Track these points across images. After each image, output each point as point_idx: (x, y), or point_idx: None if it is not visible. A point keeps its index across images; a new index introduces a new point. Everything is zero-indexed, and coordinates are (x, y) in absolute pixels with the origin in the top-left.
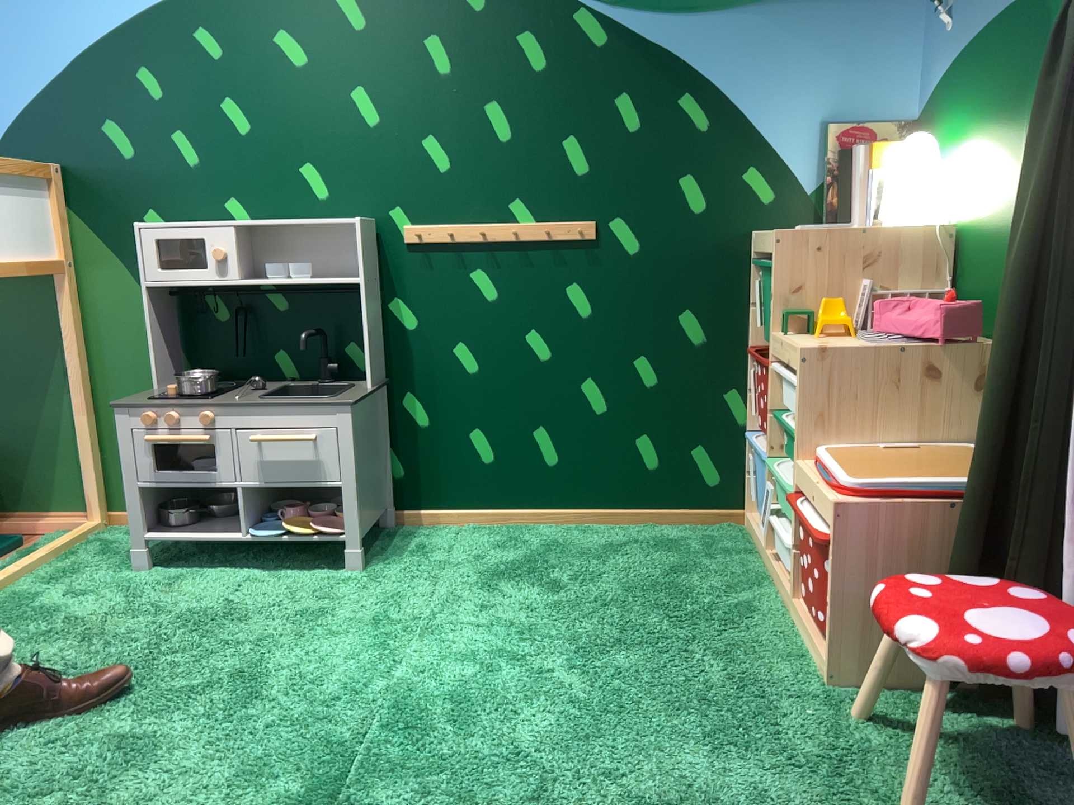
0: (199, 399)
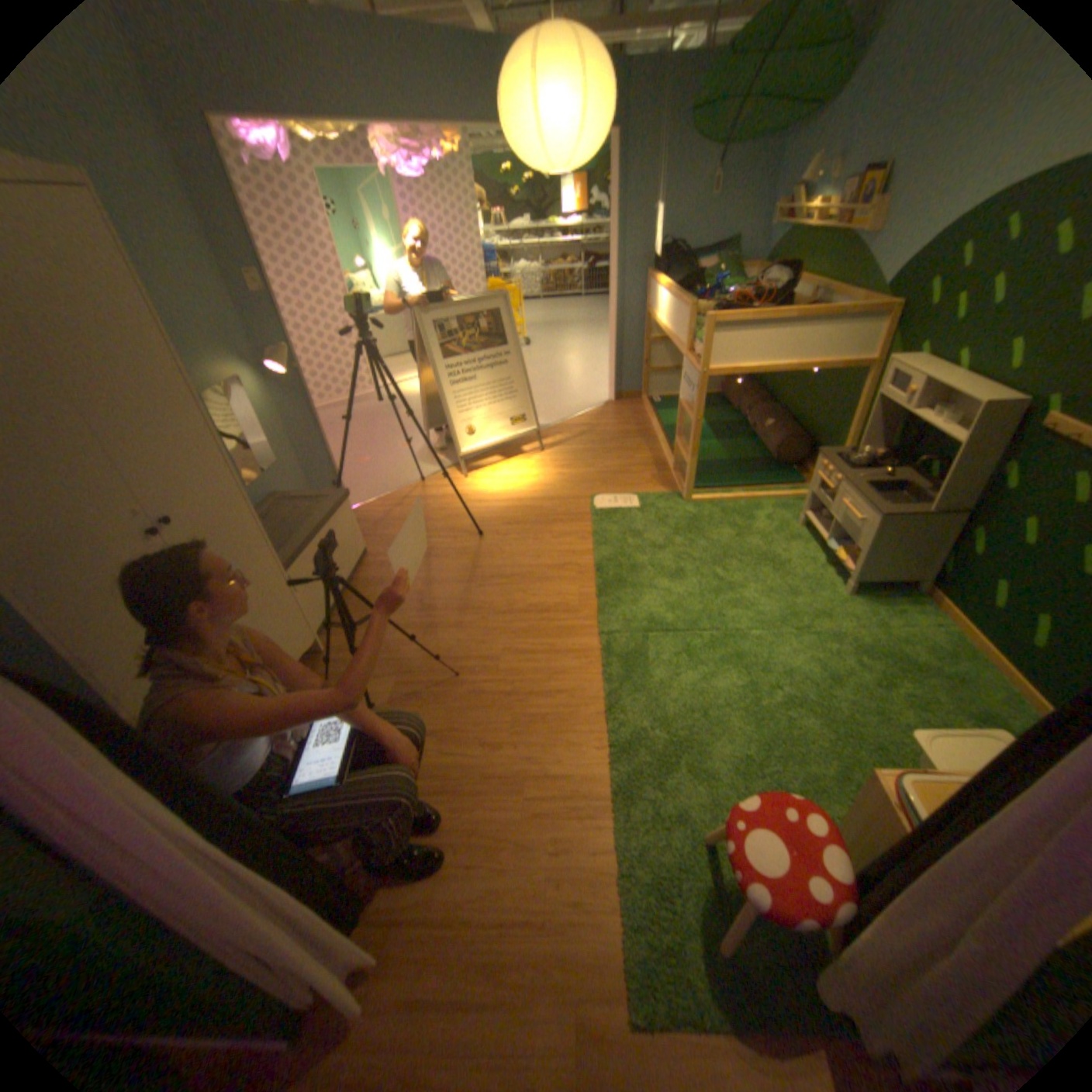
0: (849, 467)
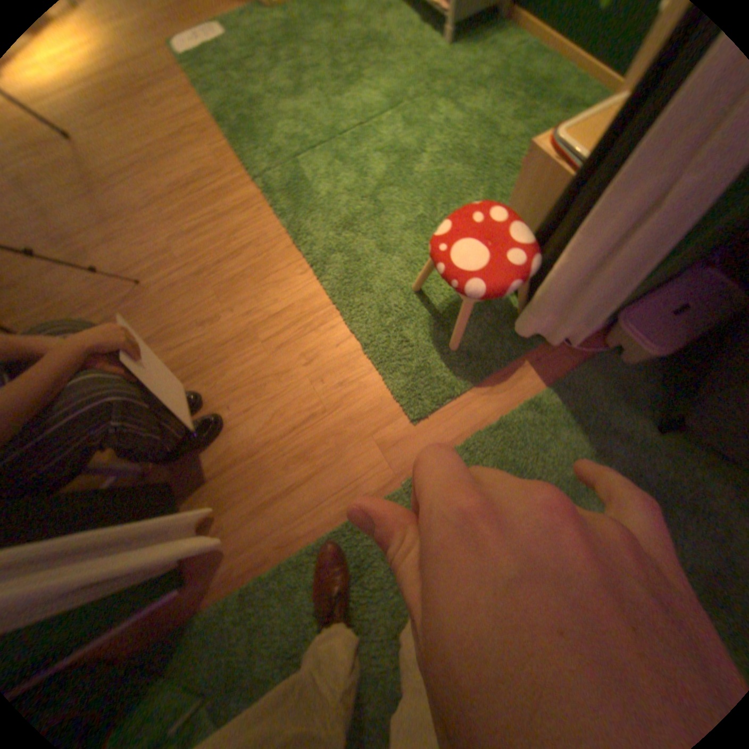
0: None
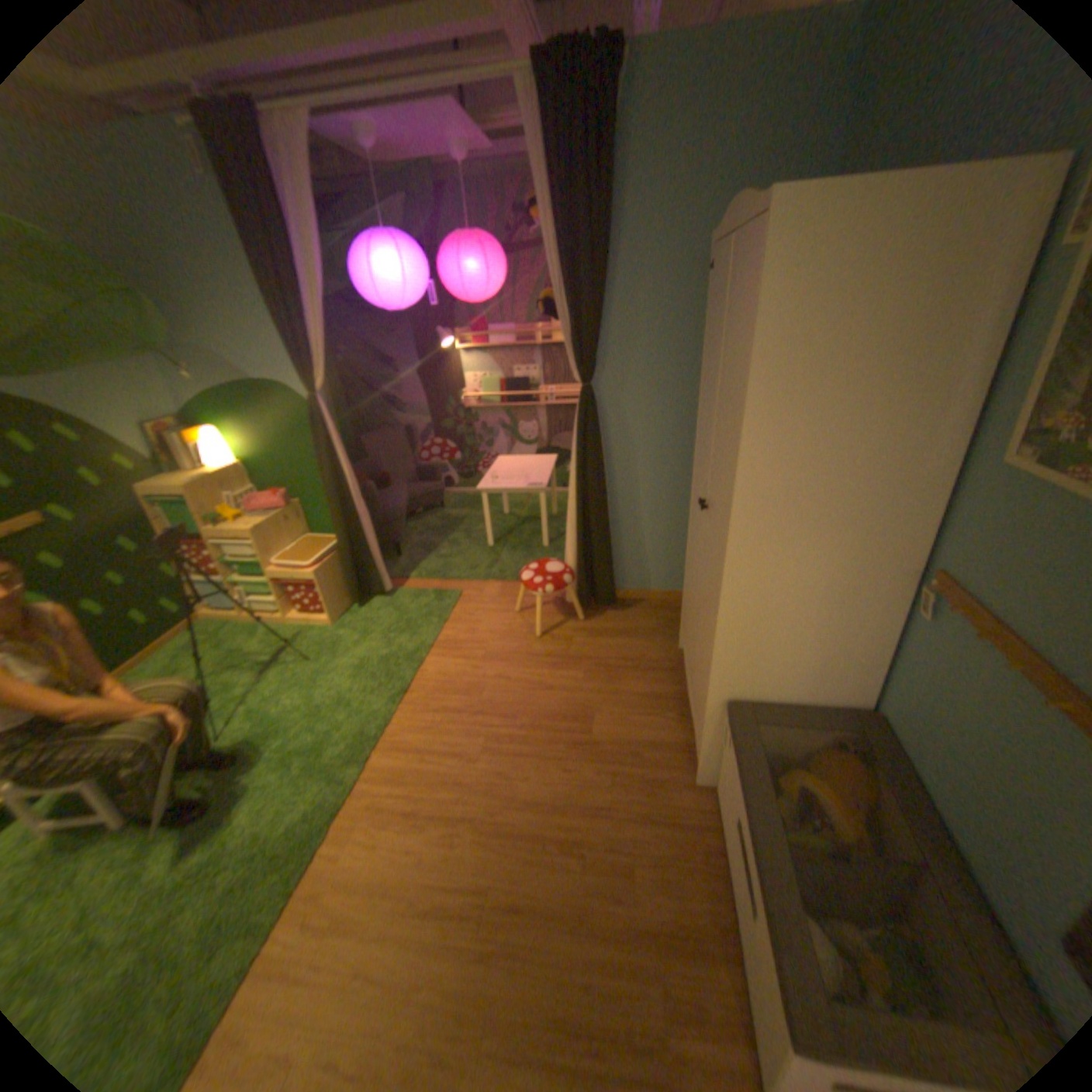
0: None
